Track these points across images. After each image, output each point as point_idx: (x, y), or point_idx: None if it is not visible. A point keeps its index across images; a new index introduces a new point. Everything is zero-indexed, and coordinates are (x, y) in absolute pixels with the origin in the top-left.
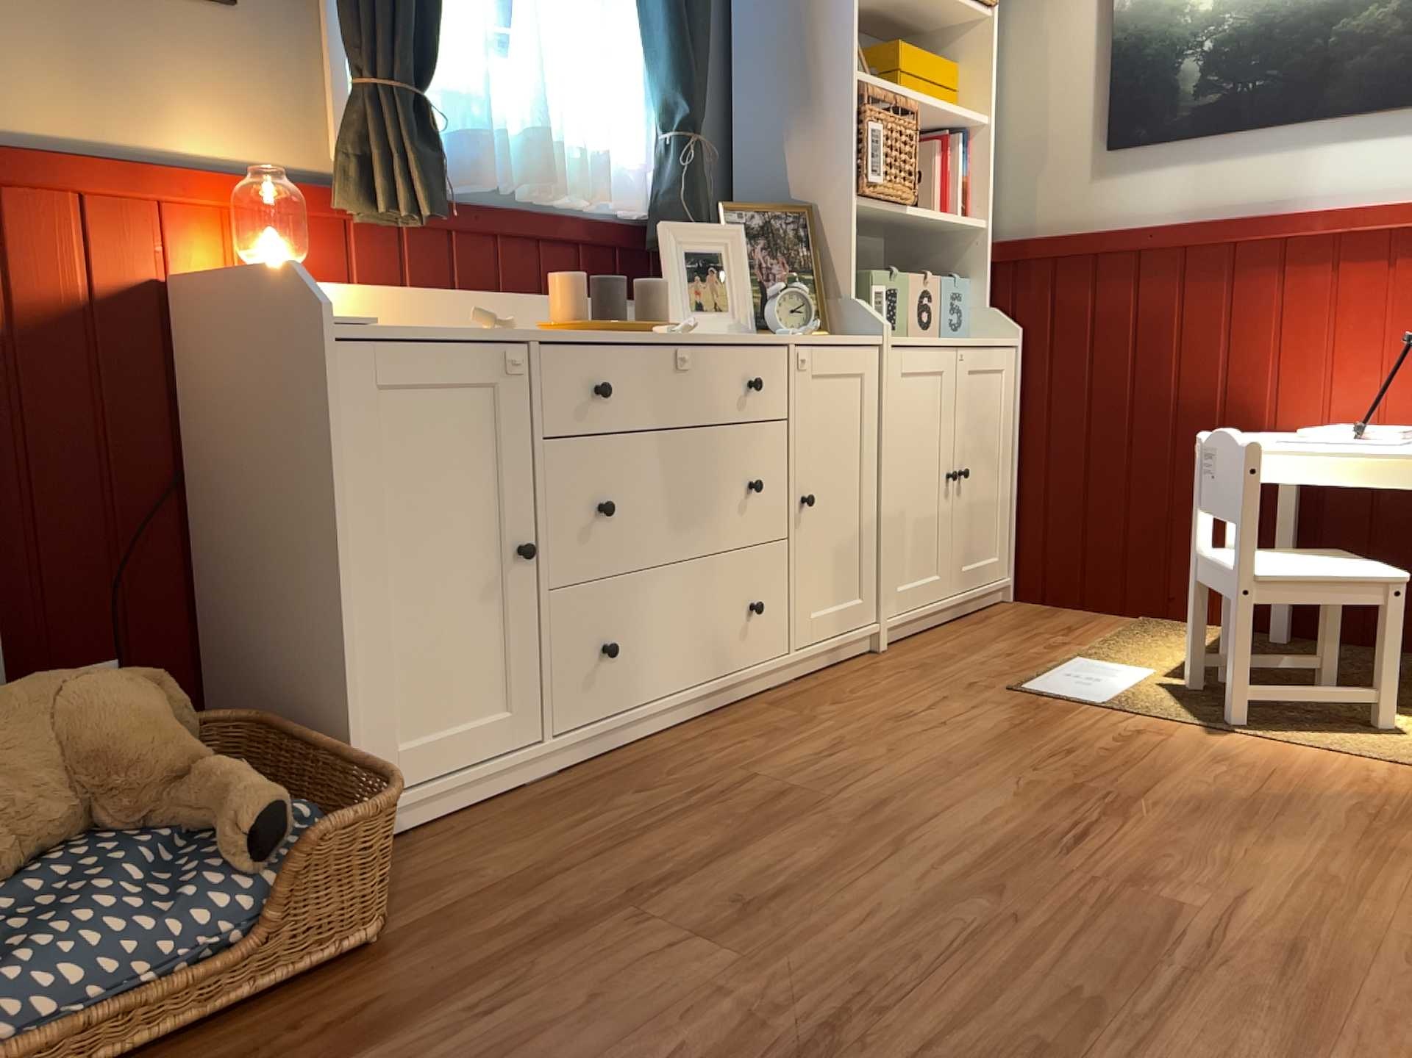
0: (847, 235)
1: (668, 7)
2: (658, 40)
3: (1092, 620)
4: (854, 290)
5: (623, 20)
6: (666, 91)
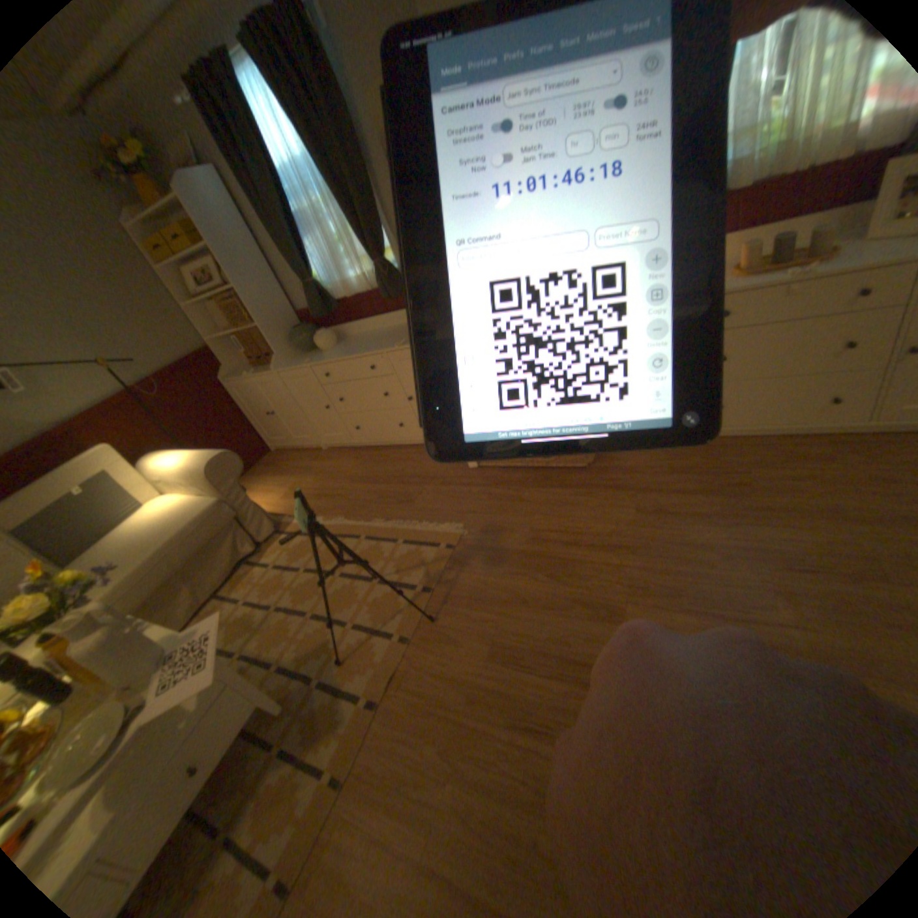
0: None
1: None
2: None
3: None
4: None
5: None
6: None
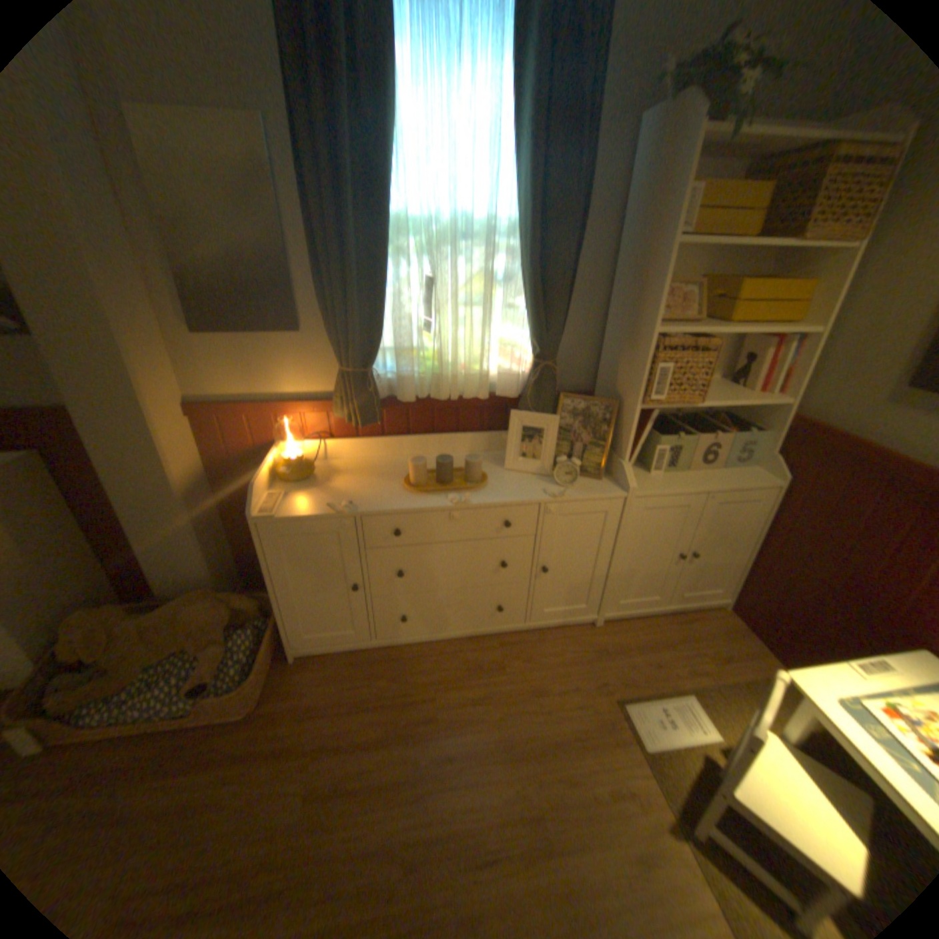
0: (631, 425)
1: (530, 292)
2: (528, 307)
3: (756, 659)
4: (632, 454)
5: (516, 291)
6: (531, 335)
